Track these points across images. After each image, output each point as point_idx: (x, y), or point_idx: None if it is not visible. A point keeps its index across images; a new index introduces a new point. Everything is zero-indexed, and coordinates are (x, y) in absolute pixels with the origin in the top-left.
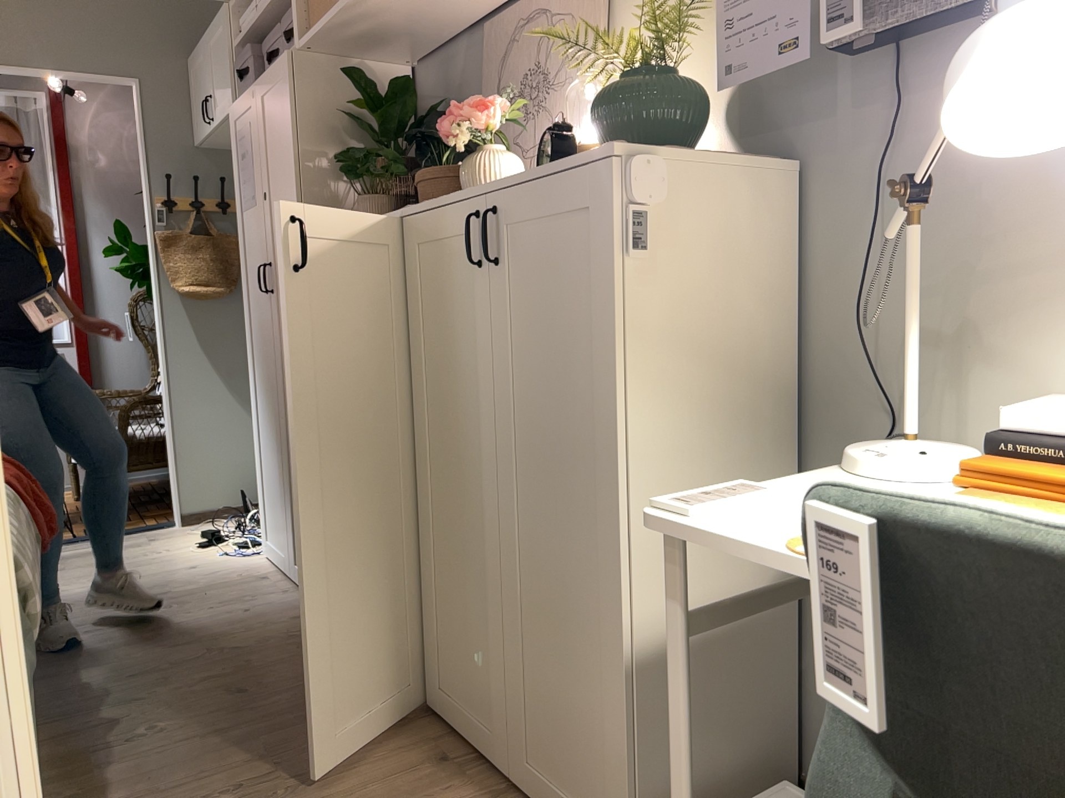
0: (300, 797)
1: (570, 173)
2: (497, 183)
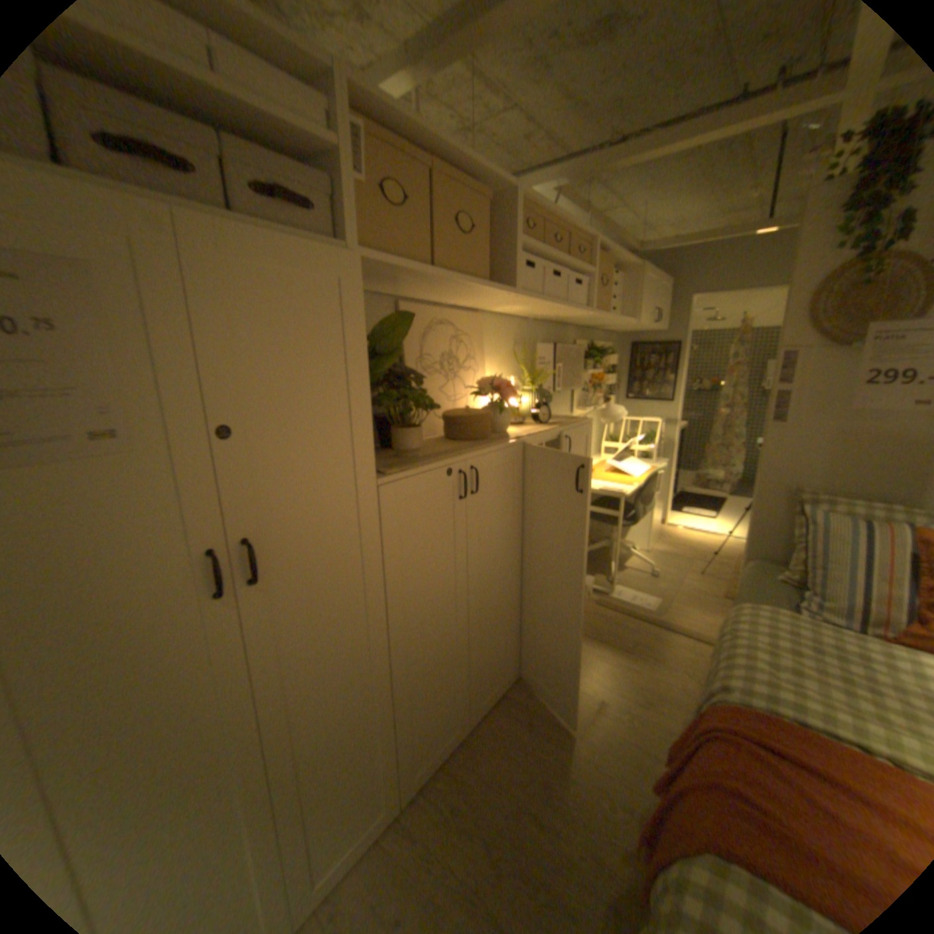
0: (600, 694)
1: (584, 425)
2: (563, 426)
